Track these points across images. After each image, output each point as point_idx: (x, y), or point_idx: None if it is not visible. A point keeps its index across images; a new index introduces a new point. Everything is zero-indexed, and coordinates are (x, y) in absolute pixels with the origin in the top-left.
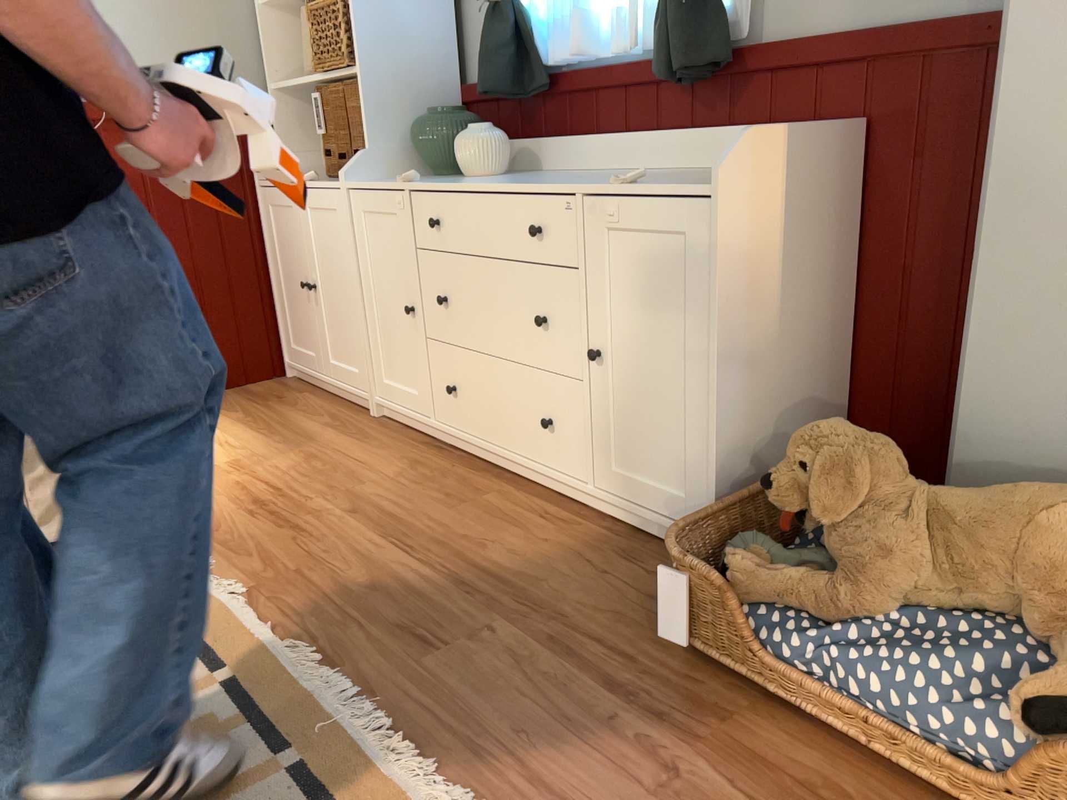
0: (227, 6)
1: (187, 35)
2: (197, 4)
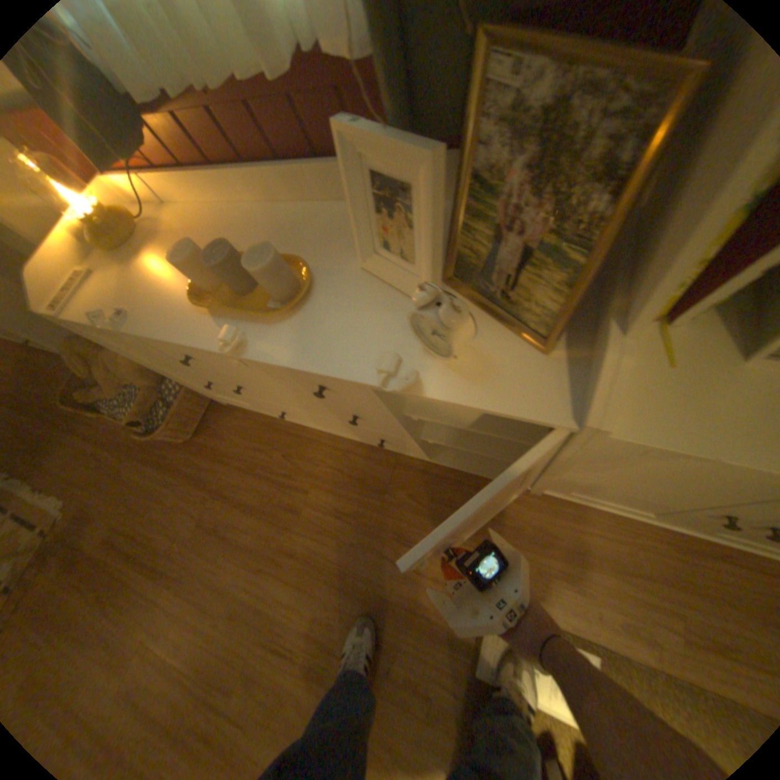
0: None
1: None
2: None
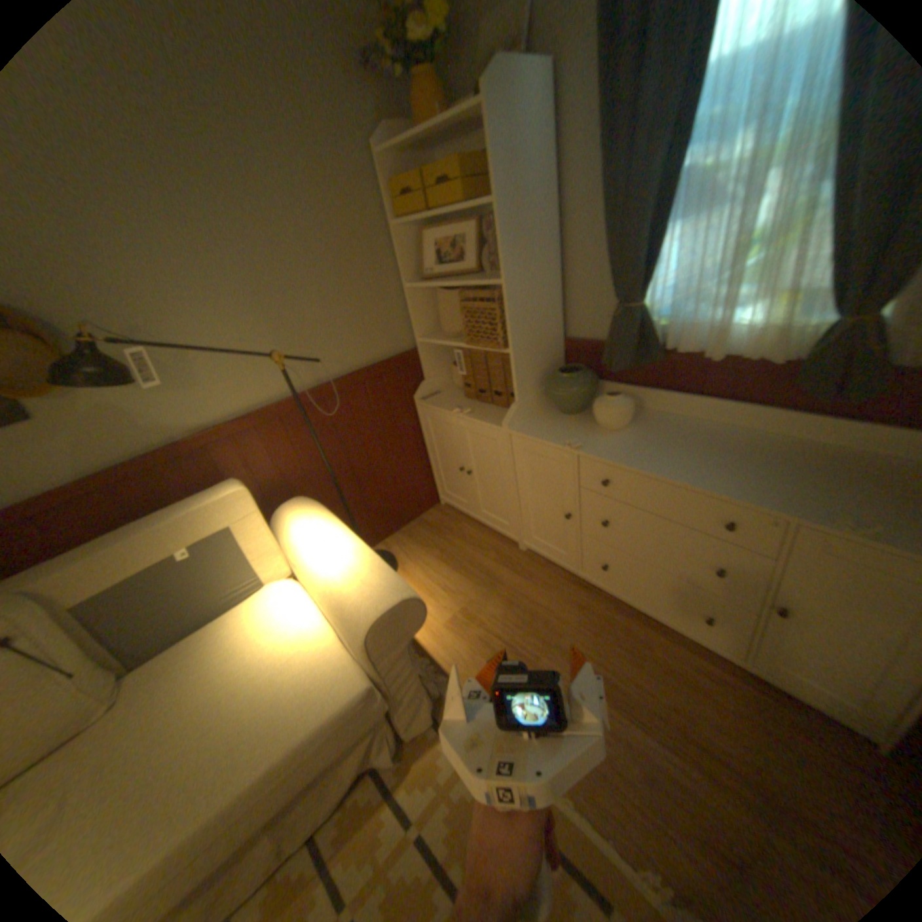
0: (385, 288)
1: (365, 317)
2: (368, 293)
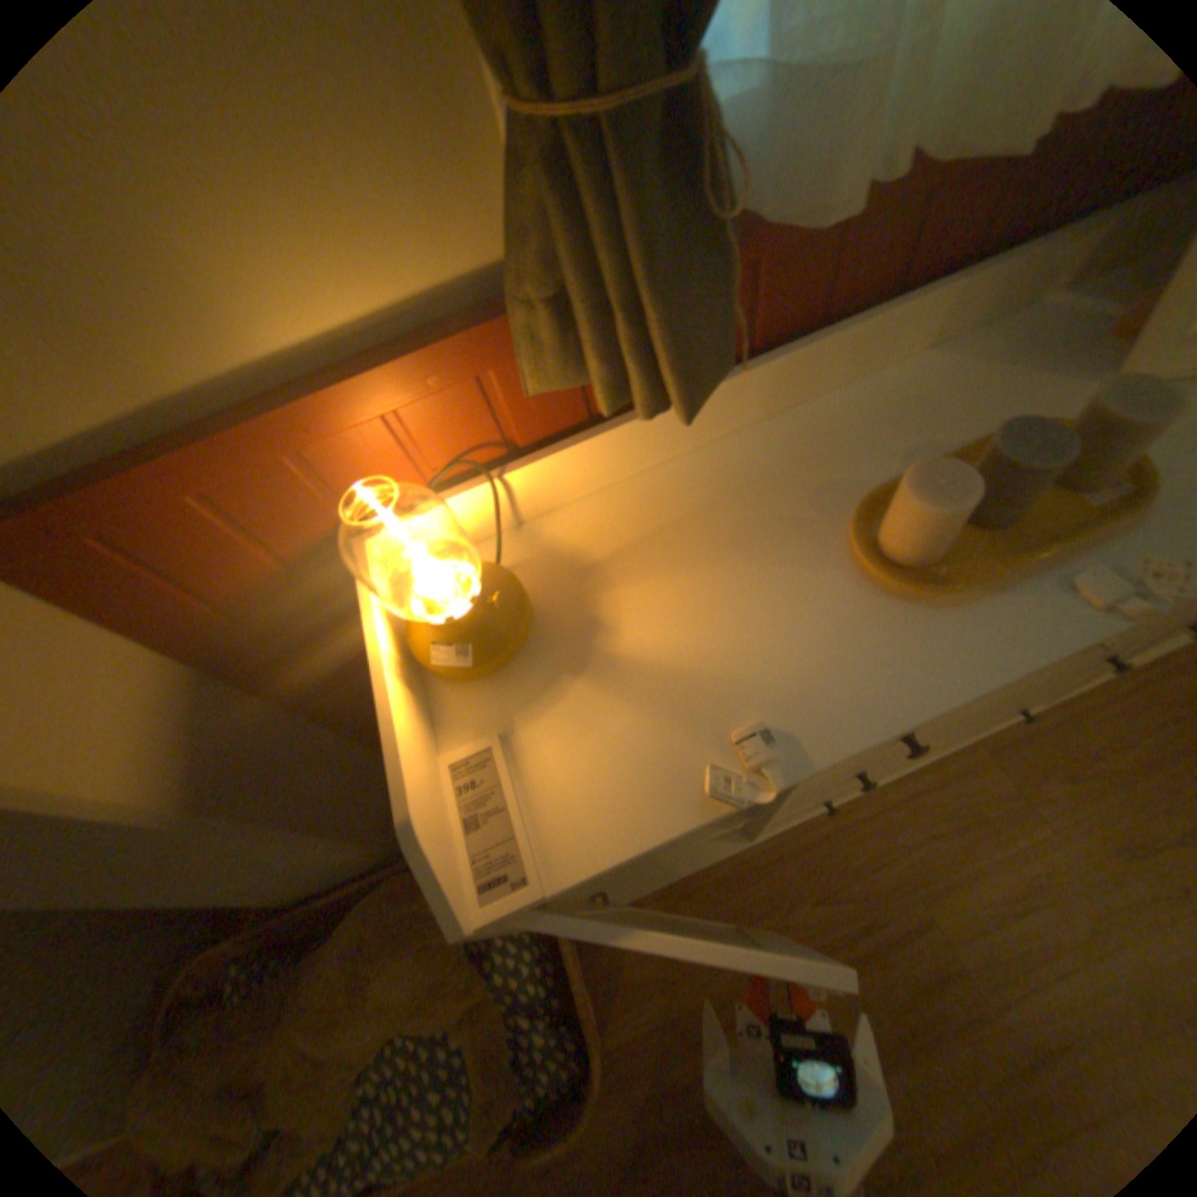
0: None
1: None
2: None
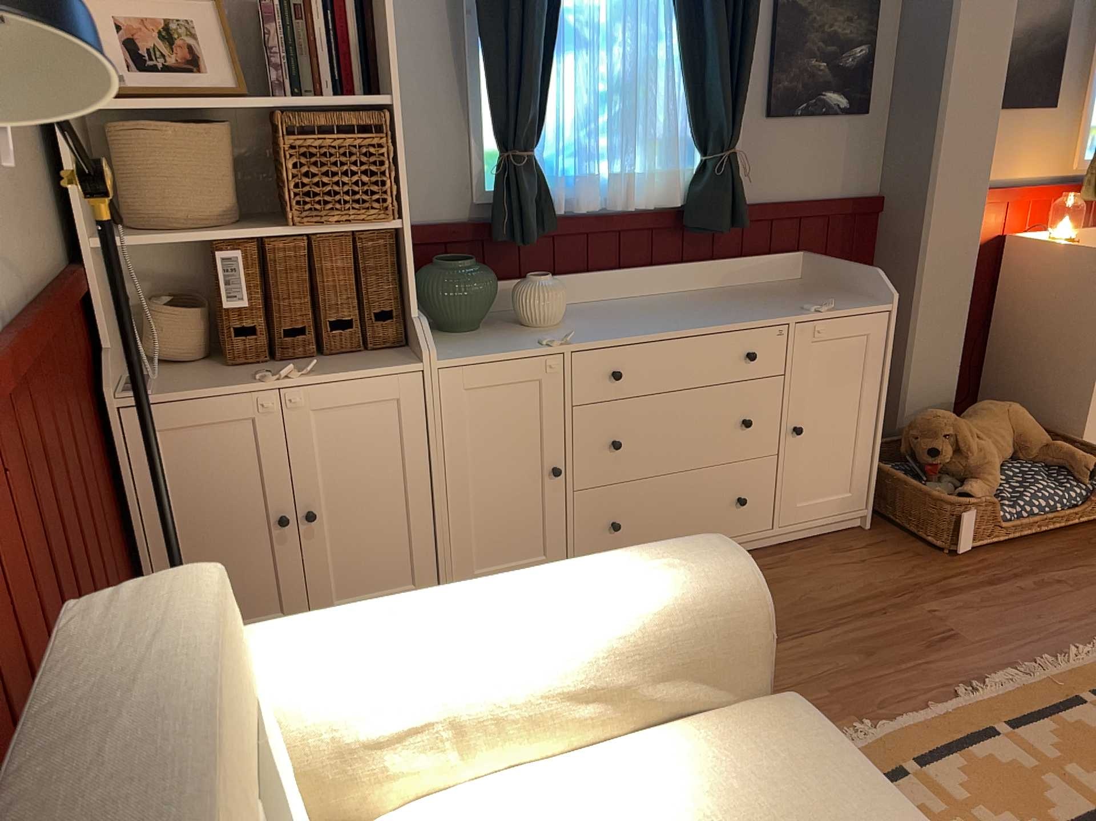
0: None
1: (15, 161)
2: None
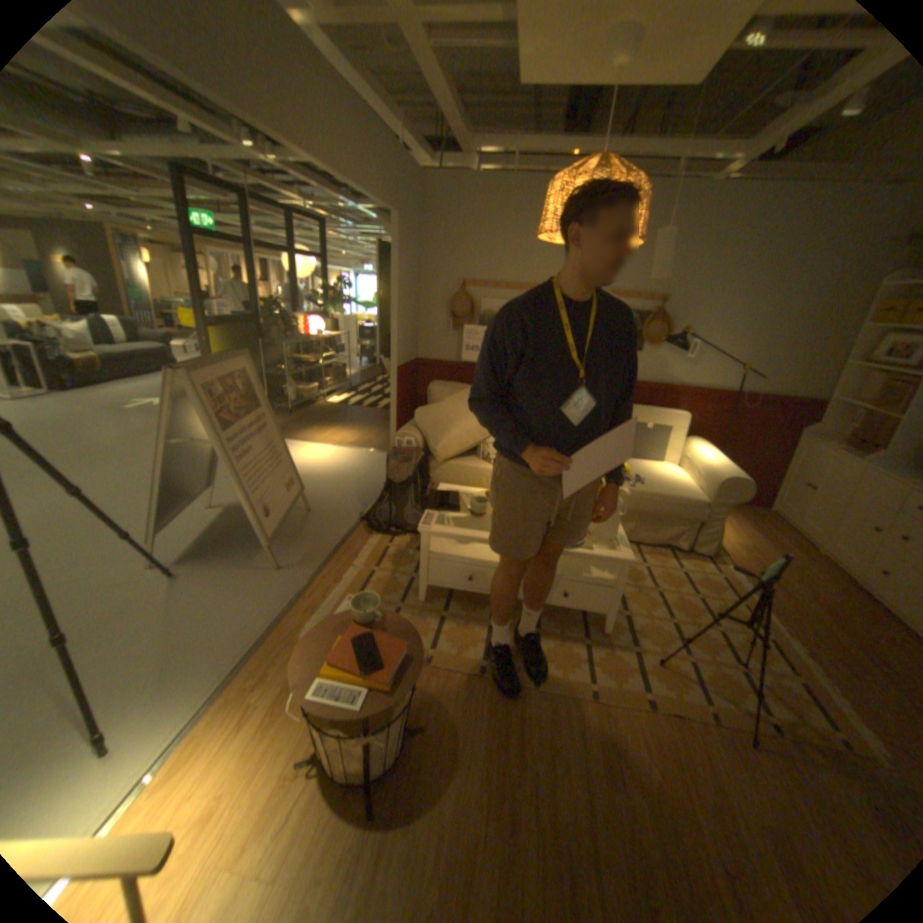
0: (831, 359)
1: (805, 370)
2: (817, 358)
